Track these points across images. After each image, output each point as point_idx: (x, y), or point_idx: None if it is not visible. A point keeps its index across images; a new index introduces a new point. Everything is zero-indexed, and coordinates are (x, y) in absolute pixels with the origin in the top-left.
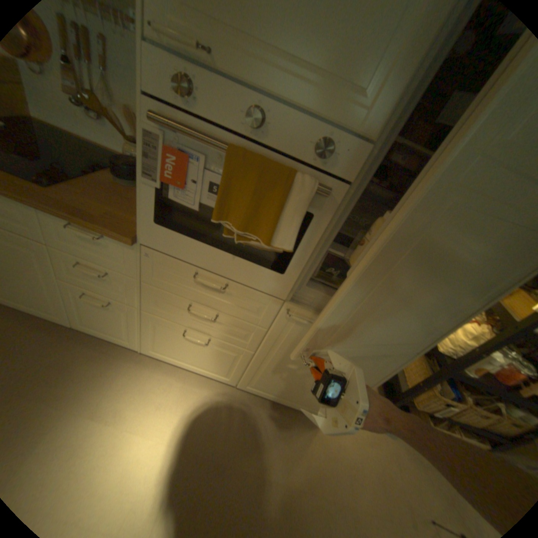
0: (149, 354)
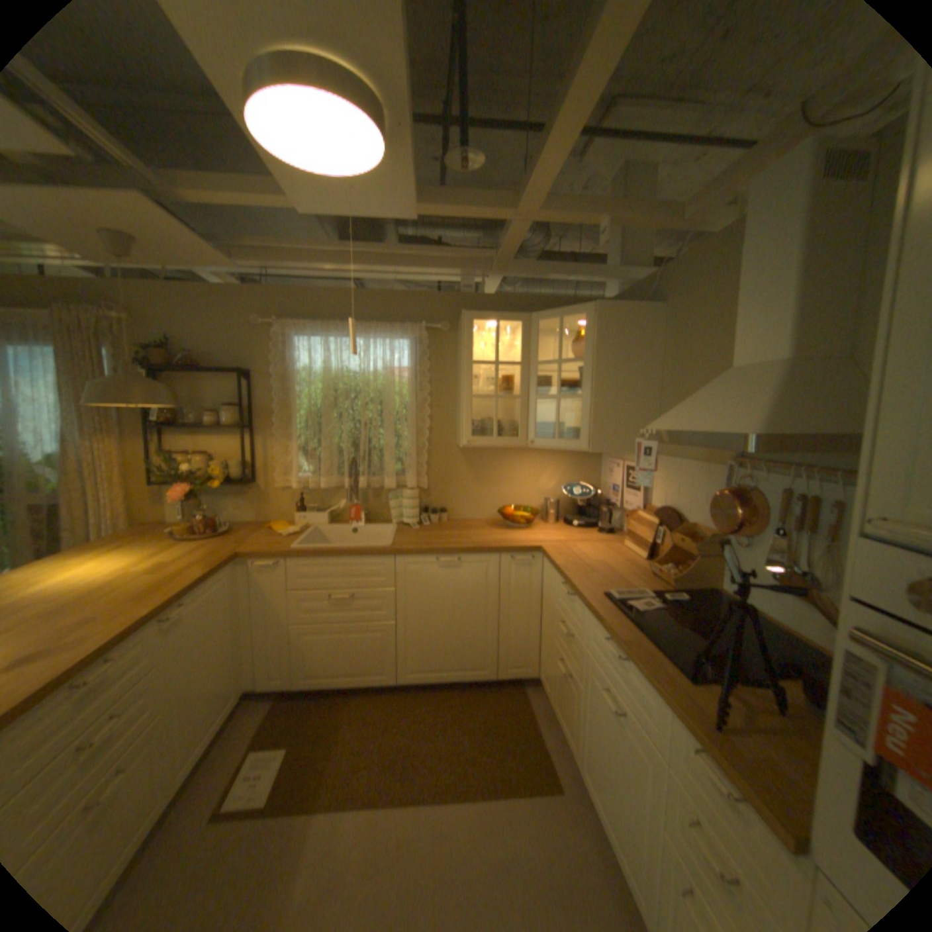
0: None
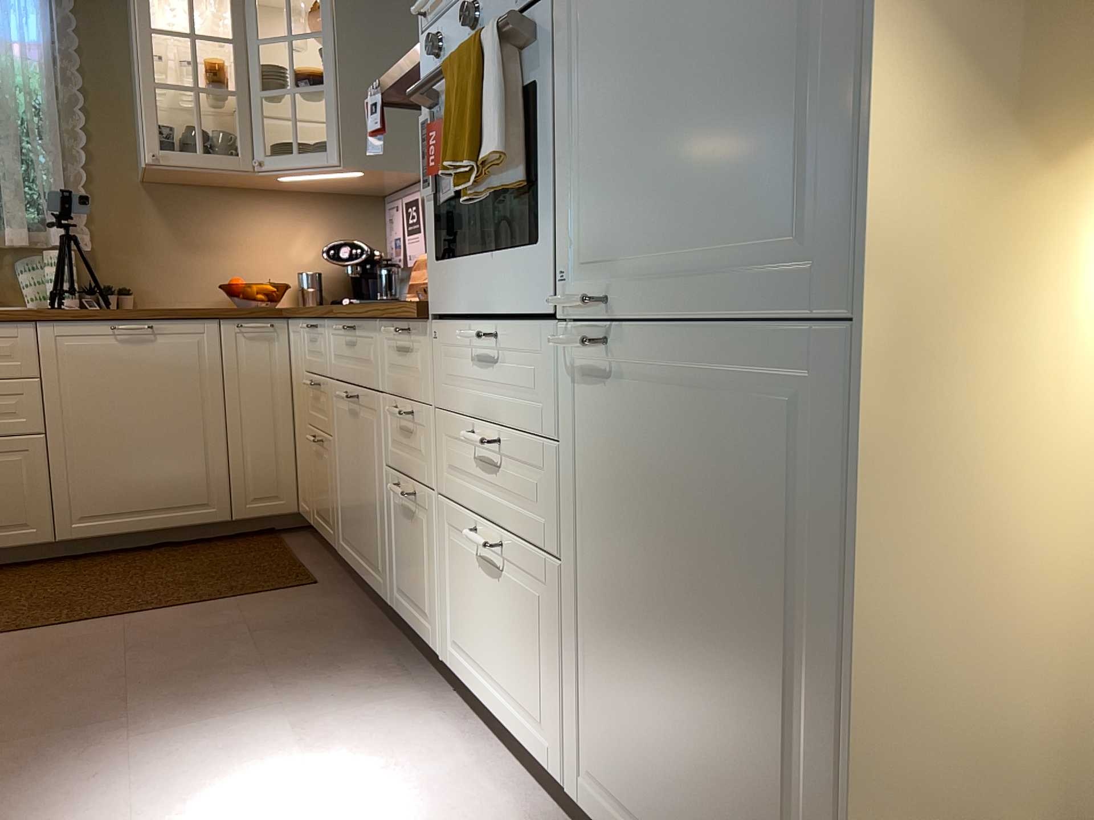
0: (451, 662)
